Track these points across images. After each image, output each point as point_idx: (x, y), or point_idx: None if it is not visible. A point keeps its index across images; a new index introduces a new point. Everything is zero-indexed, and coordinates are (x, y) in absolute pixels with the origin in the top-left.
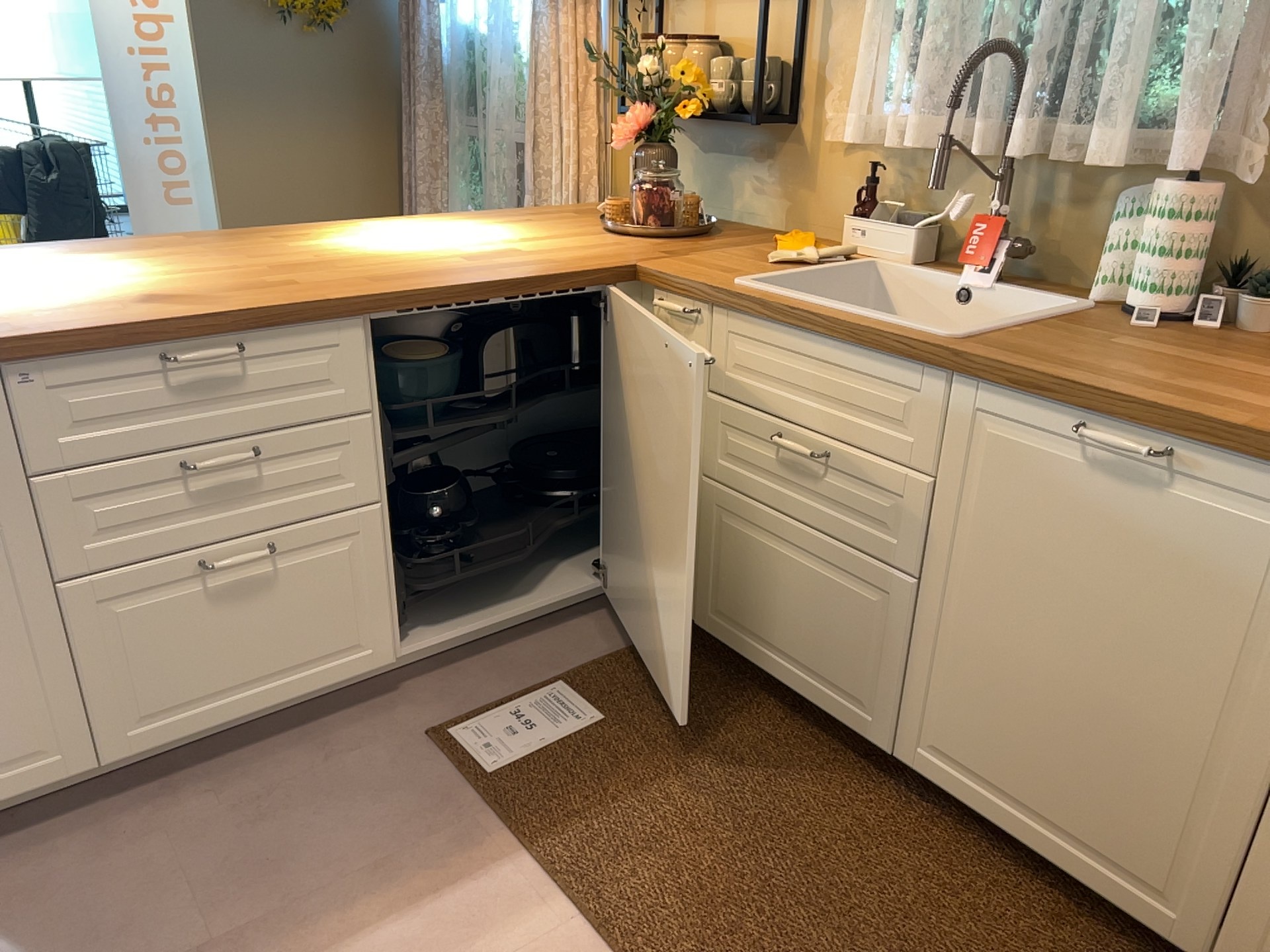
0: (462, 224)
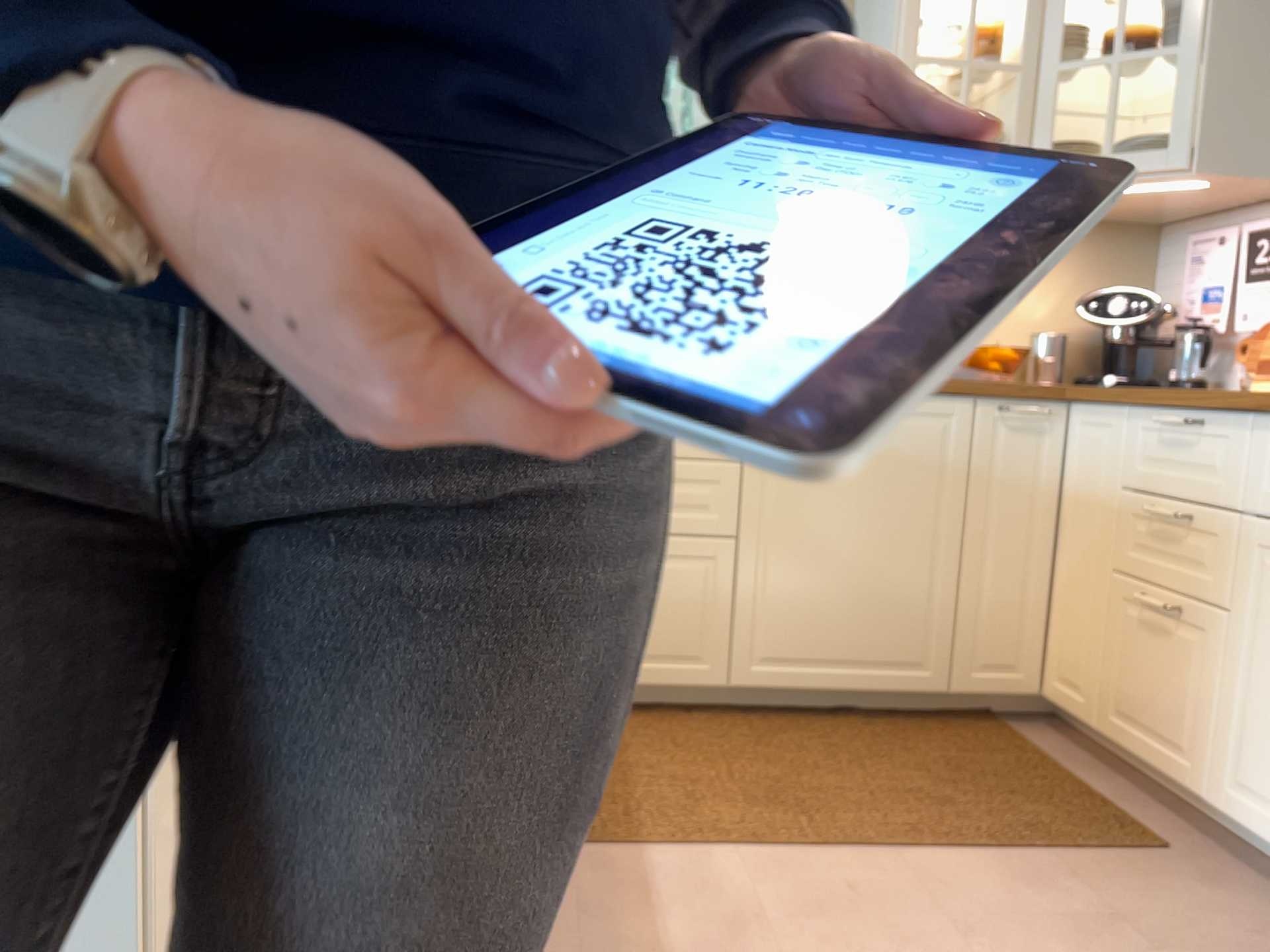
0: None
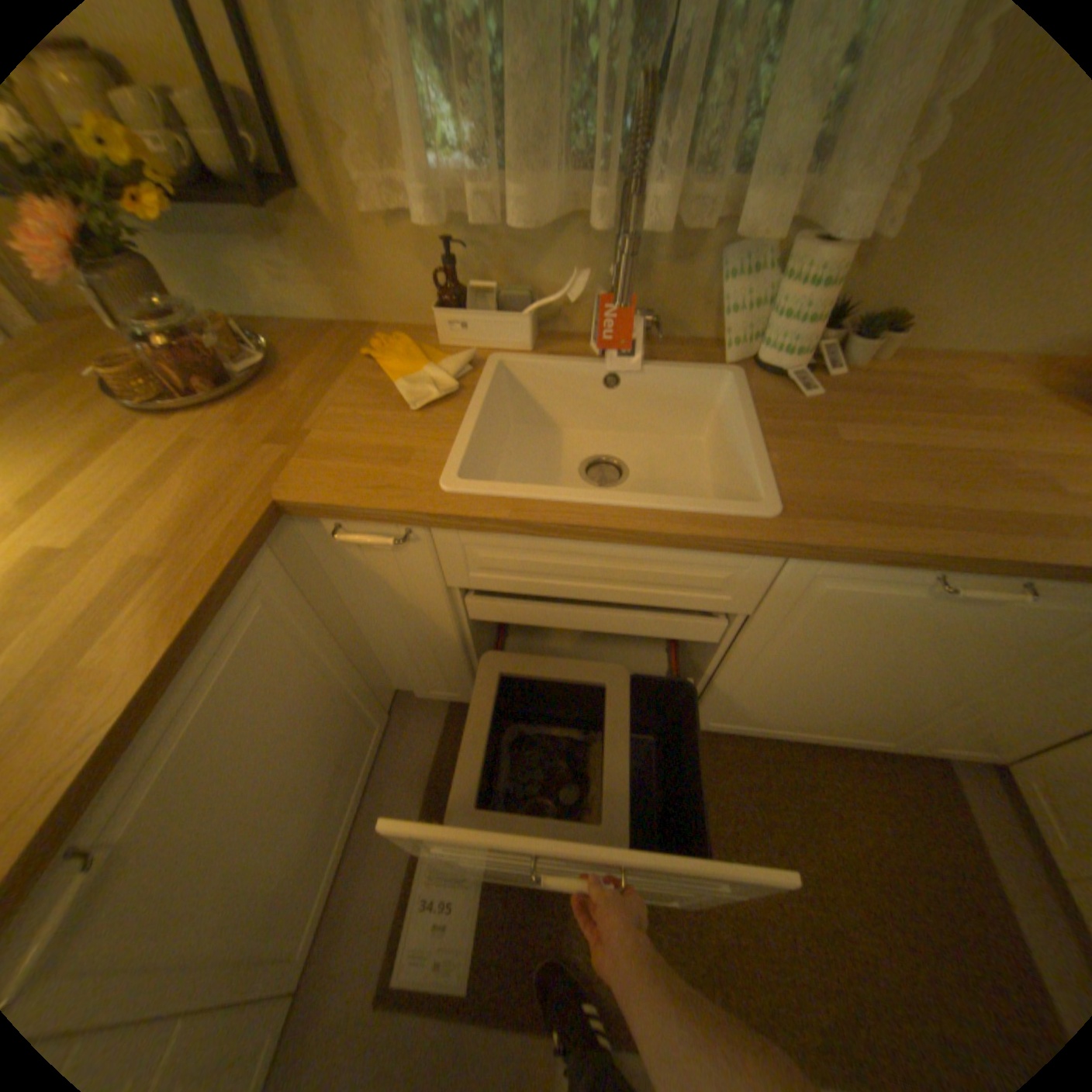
0: None
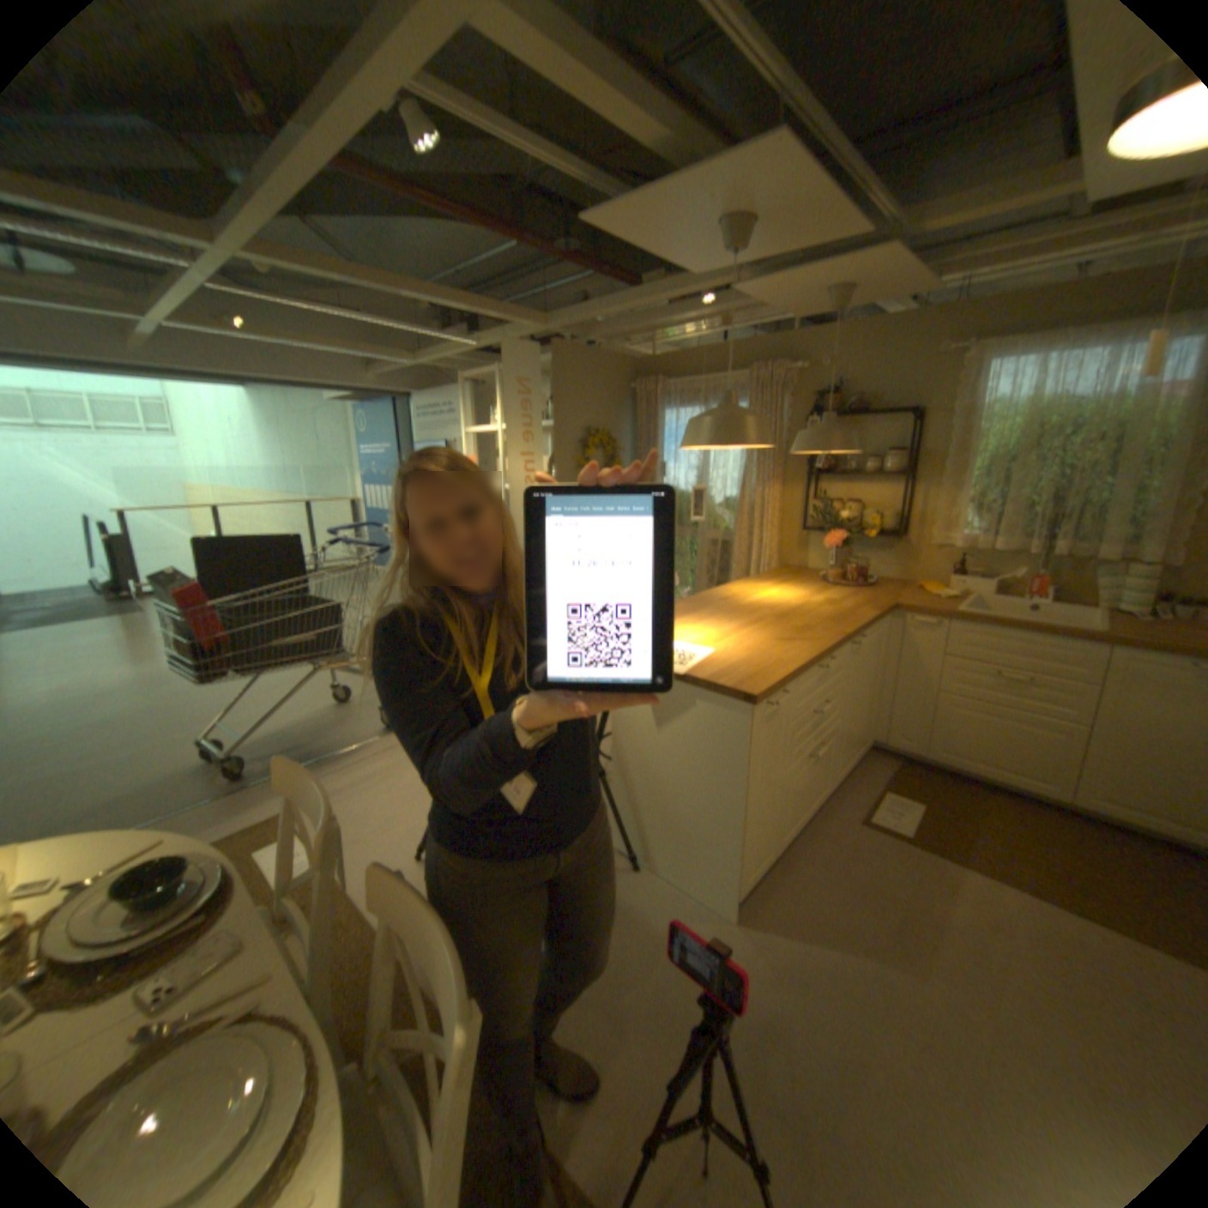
0: (767, 585)
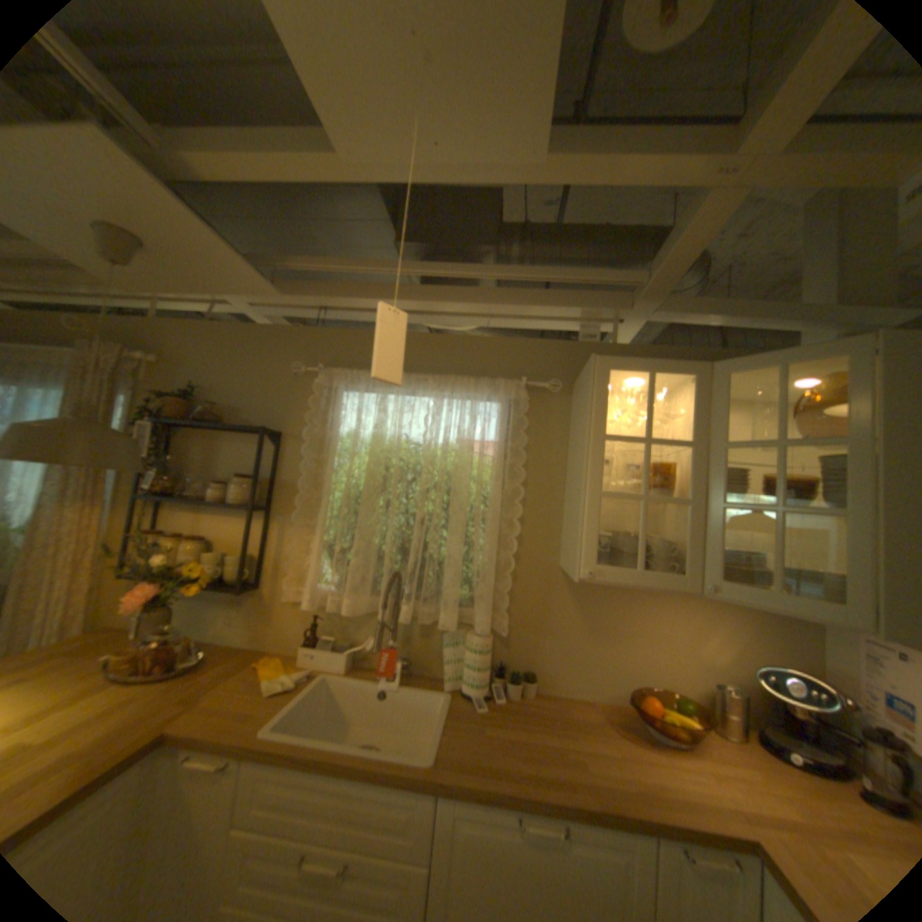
0: None
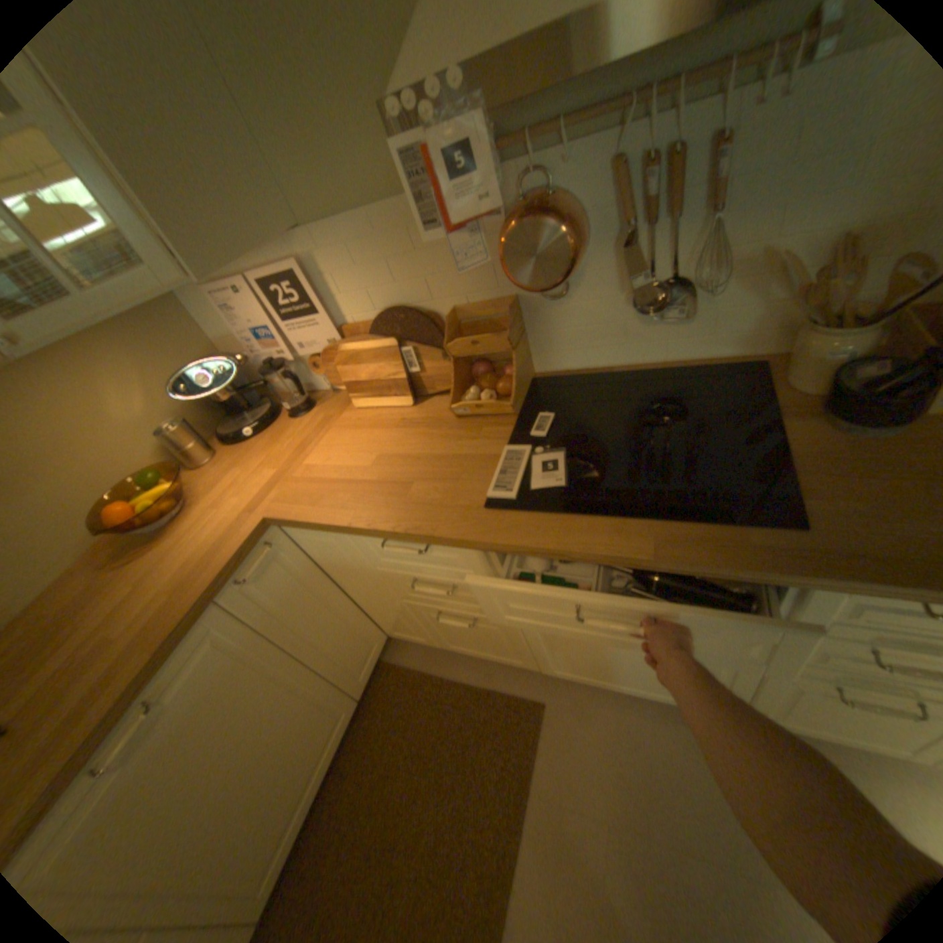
0: None
